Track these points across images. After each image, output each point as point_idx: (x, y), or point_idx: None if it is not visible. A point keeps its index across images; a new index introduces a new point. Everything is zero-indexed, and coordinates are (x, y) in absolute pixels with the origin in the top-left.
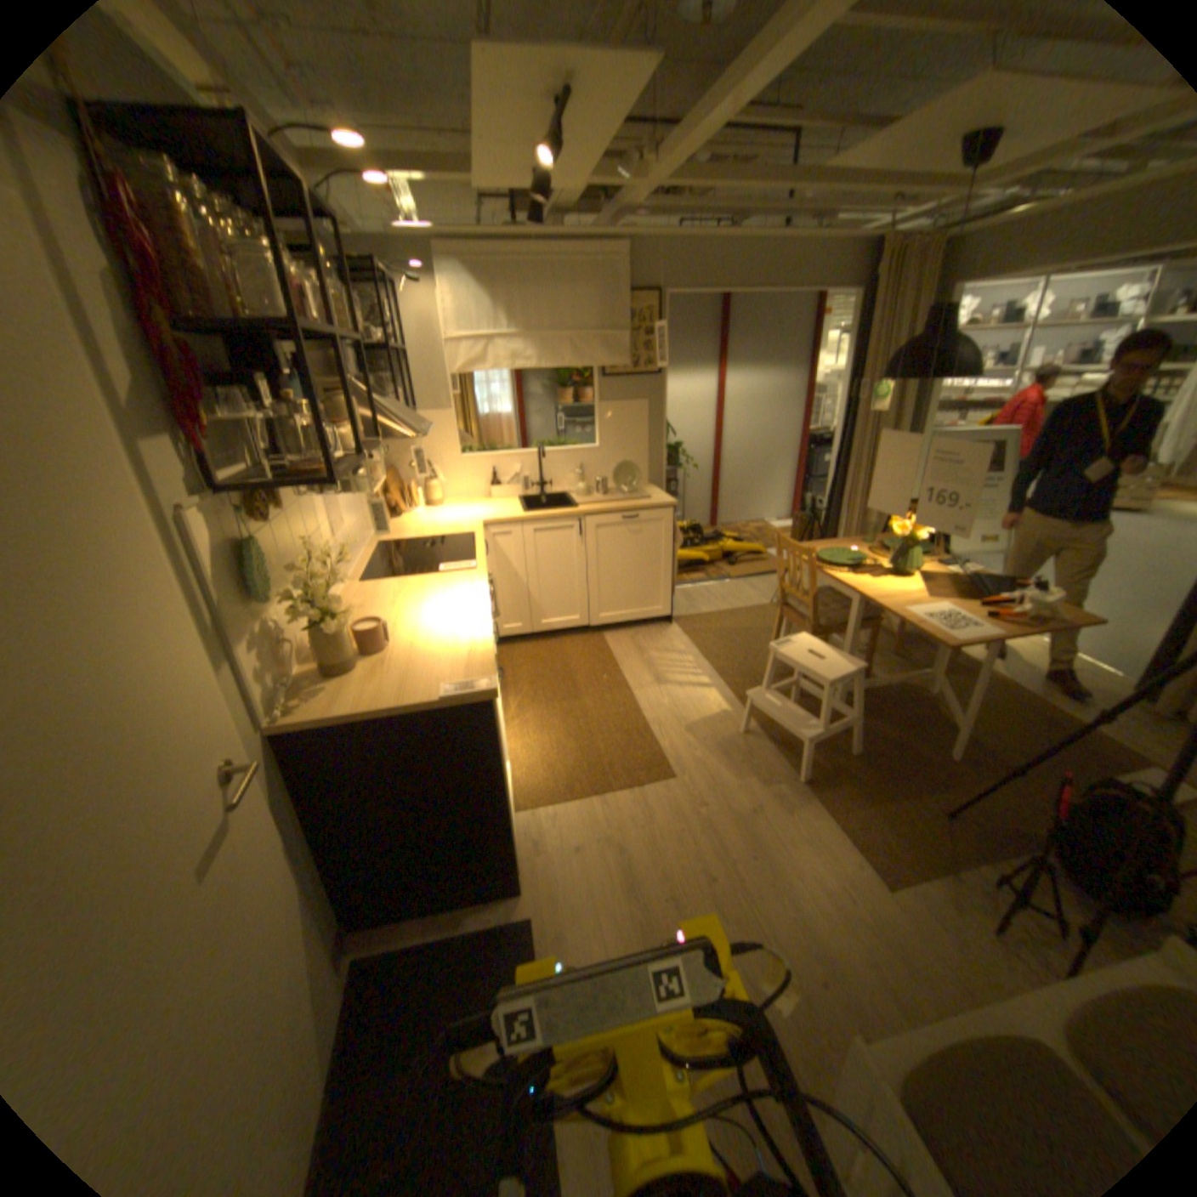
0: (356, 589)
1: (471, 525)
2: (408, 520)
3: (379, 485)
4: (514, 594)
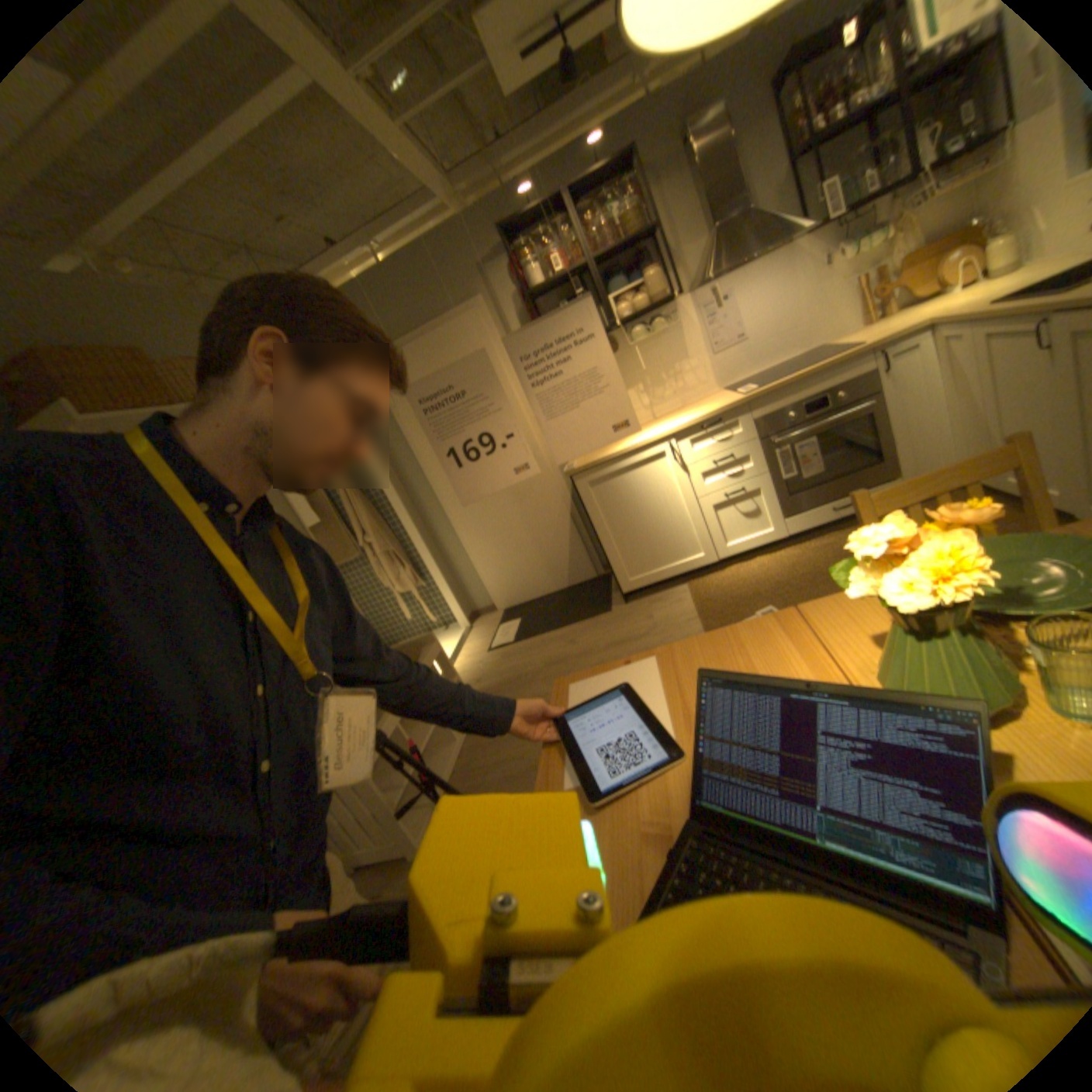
0: (710, 393)
1: (898, 328)
2: (912, 310)
3: (899, 268)
4: (974, 427)
